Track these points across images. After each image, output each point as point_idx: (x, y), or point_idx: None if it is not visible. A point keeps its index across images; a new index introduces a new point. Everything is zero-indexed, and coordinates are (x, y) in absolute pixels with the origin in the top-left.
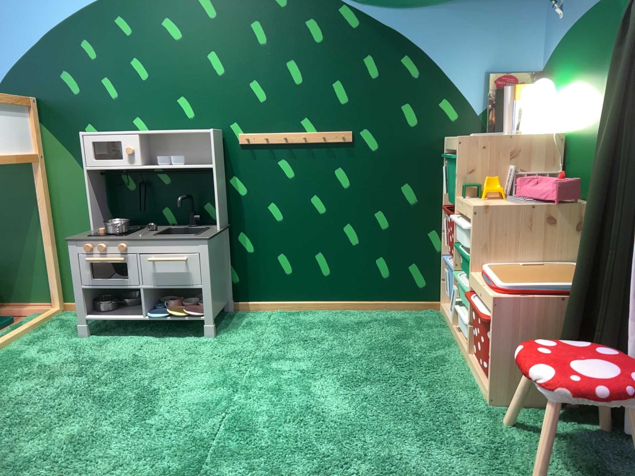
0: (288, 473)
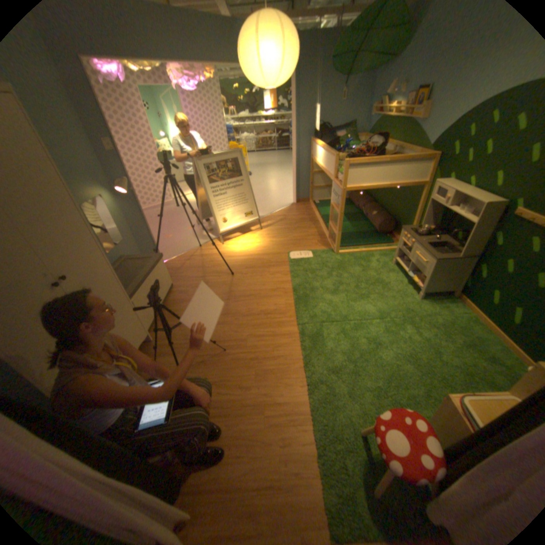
0: (340, 344)
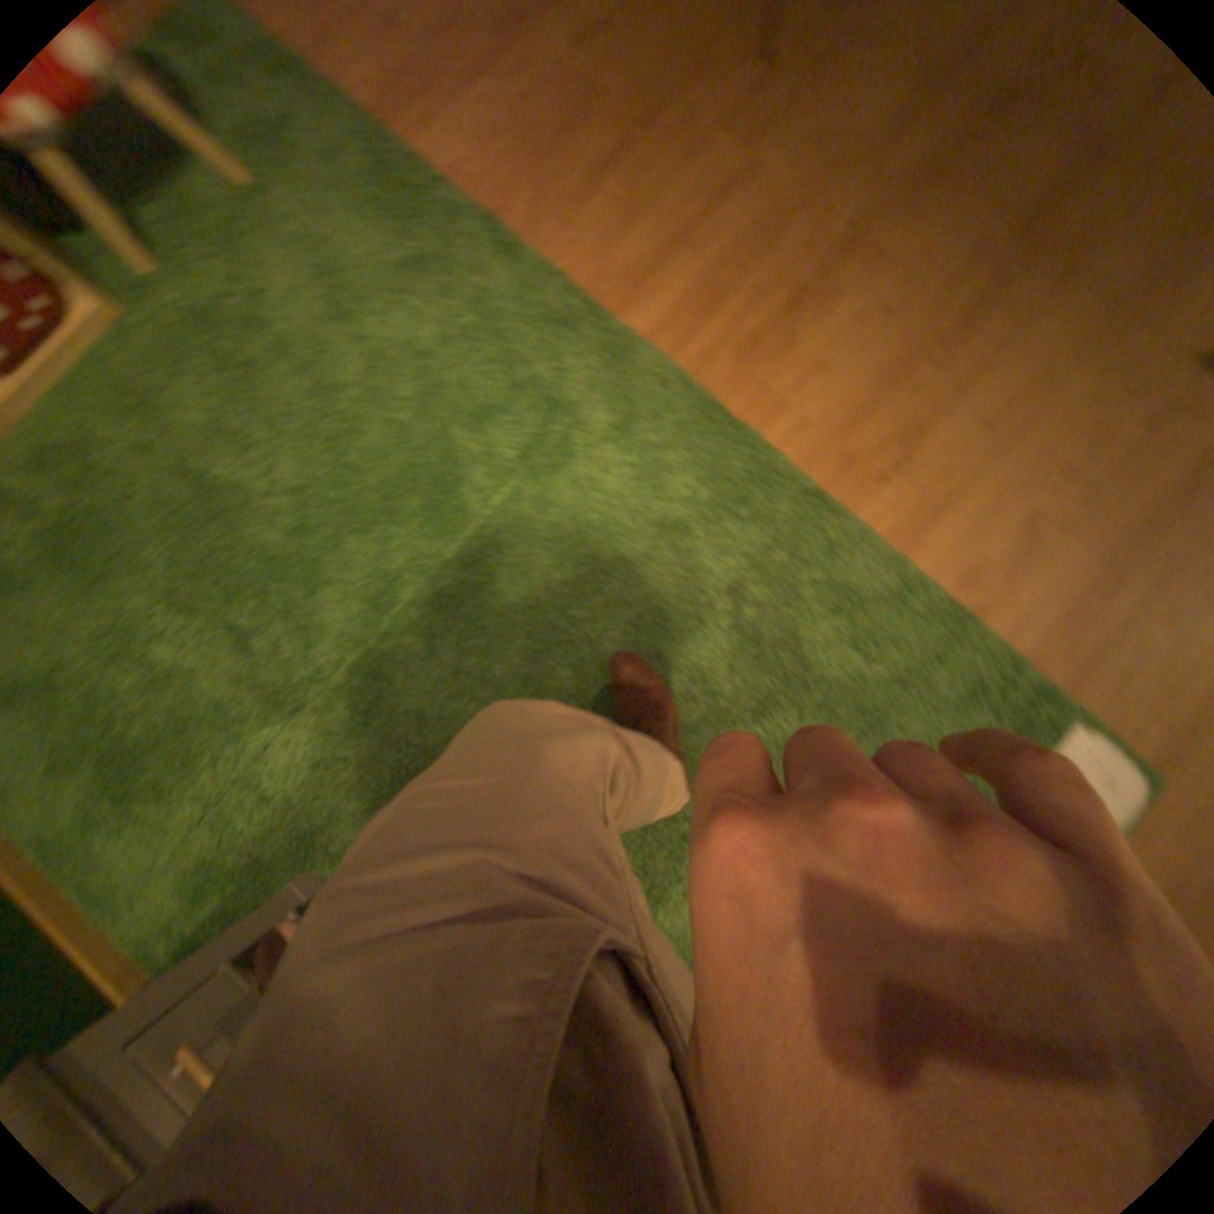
0: (451, 379)
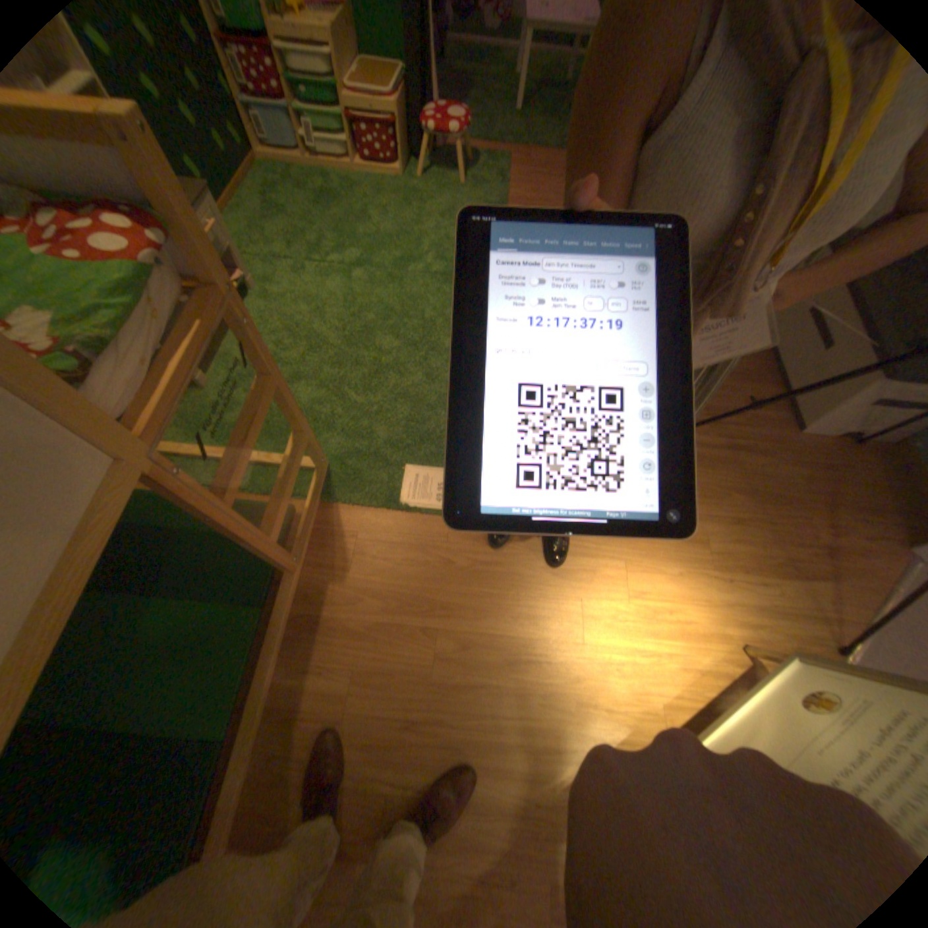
0: (442, 247)
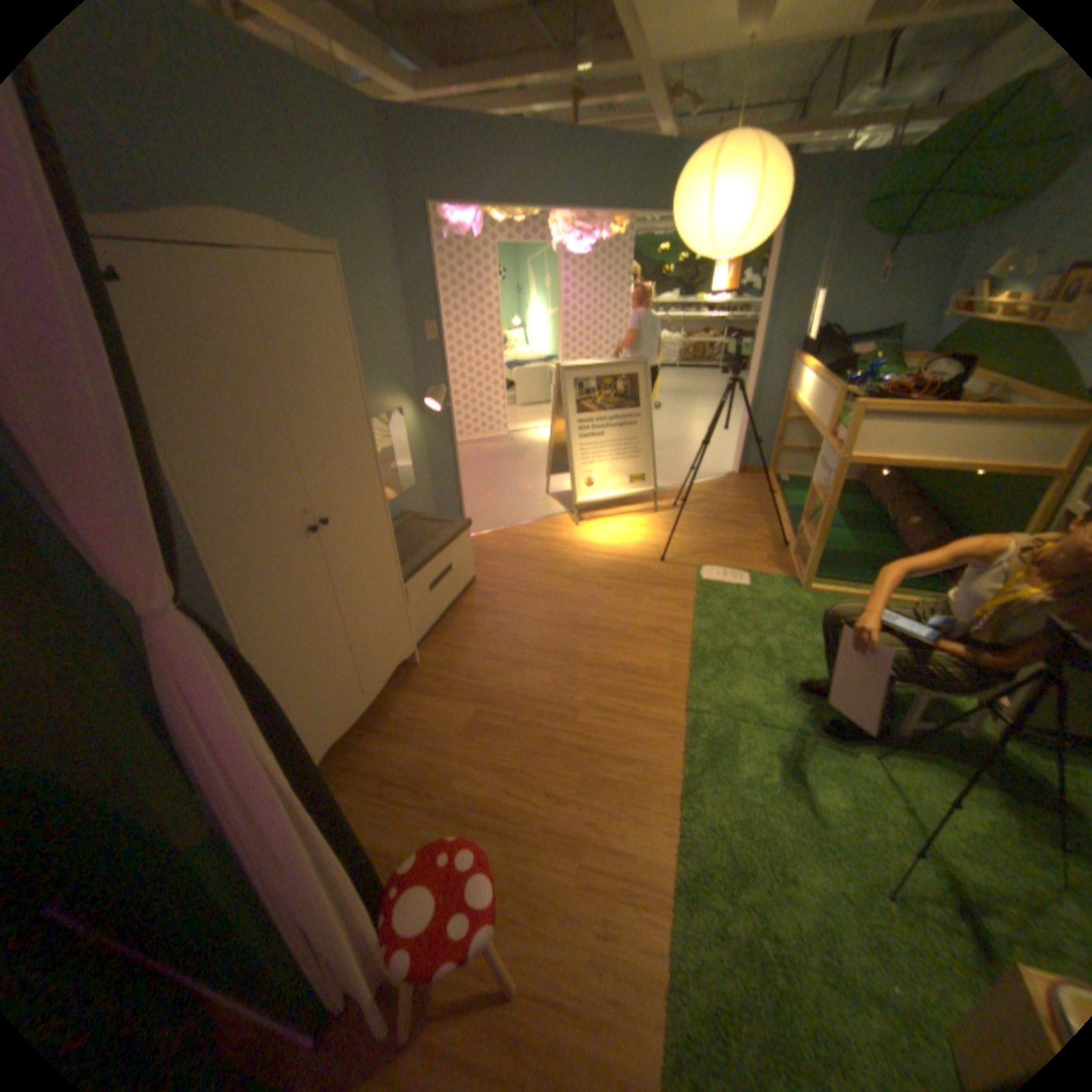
0: (772, 778)
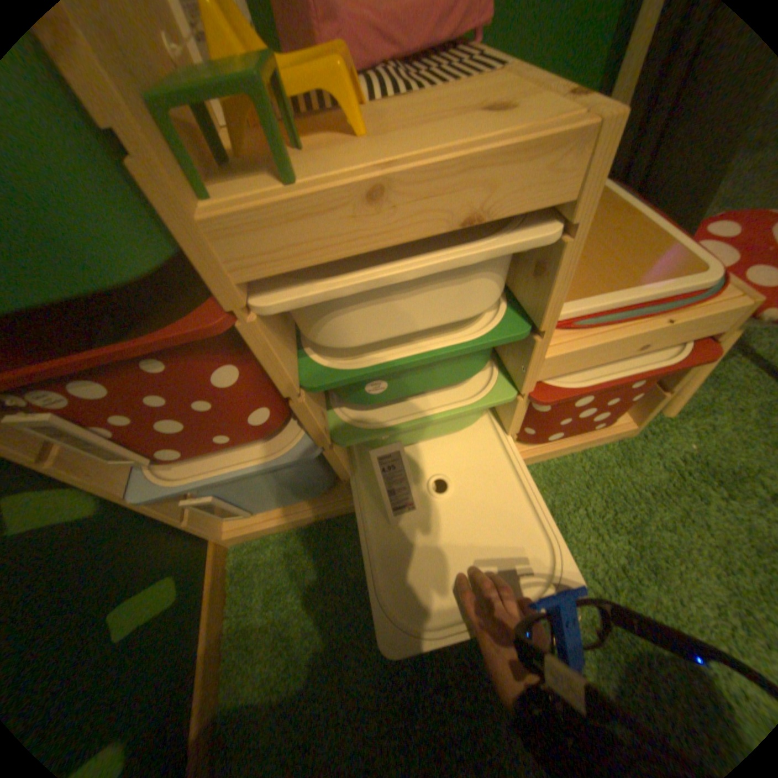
0: None
